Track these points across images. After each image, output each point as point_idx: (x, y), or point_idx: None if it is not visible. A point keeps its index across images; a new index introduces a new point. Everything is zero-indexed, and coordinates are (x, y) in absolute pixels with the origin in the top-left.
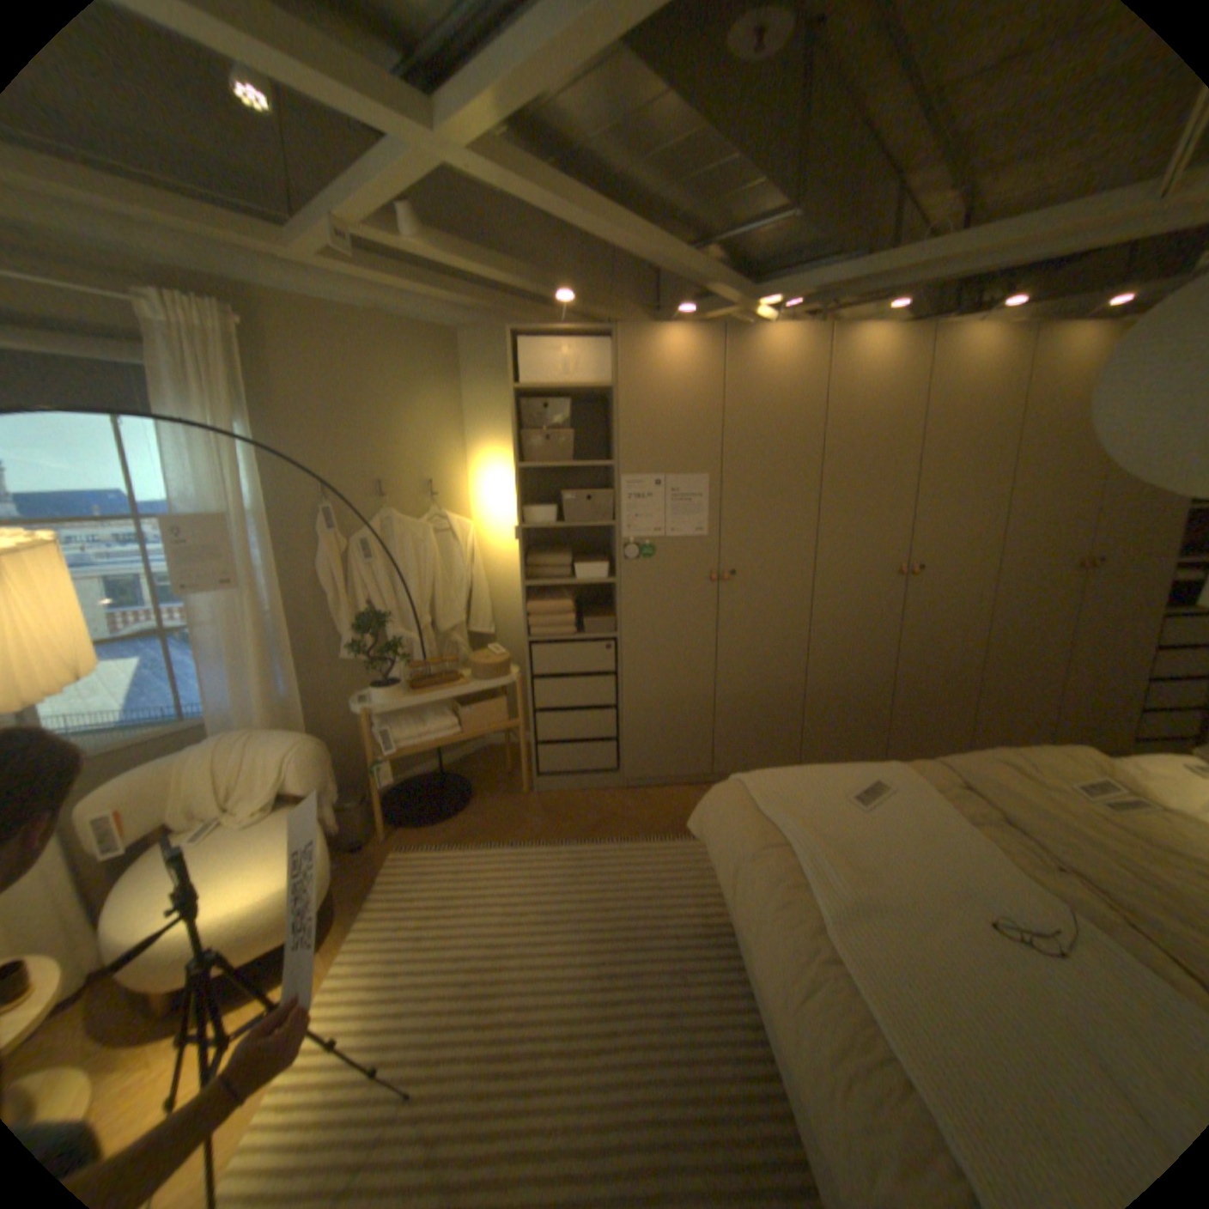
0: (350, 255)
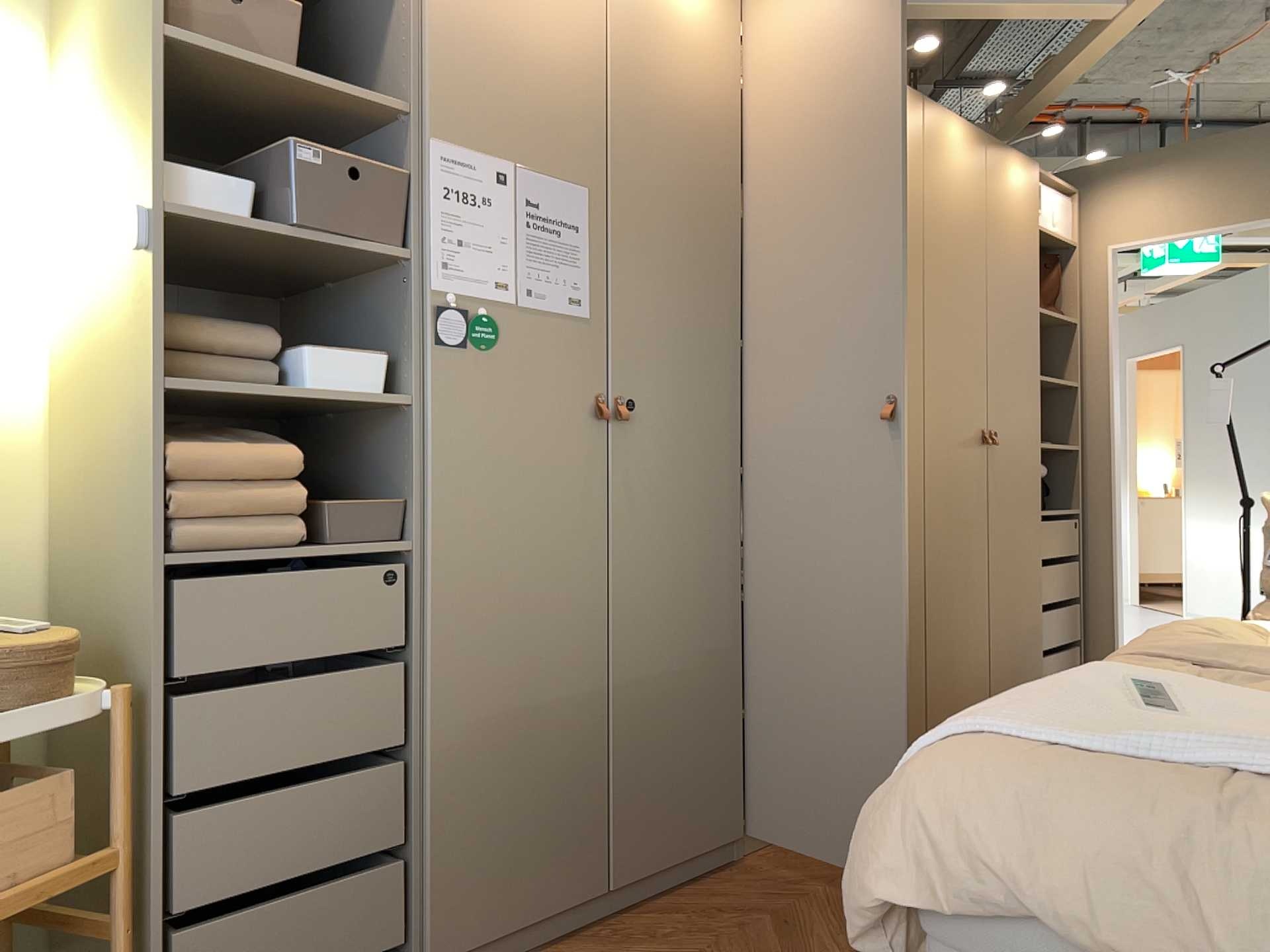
0: None
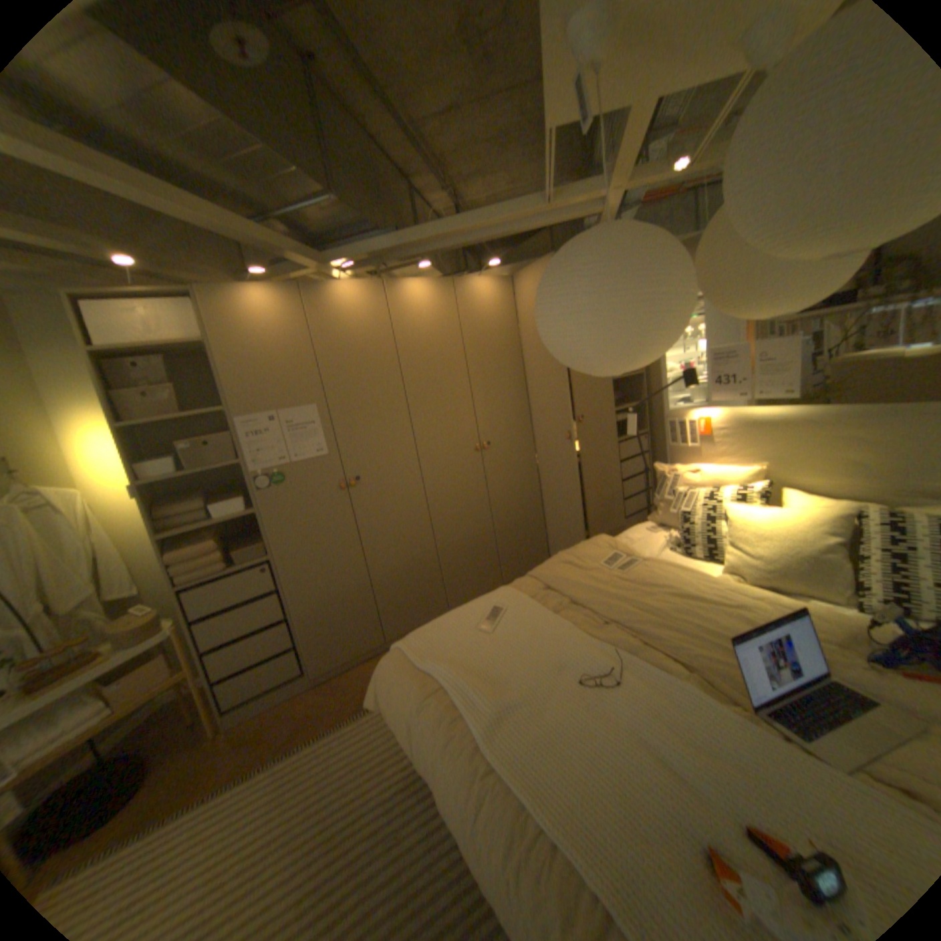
0: None
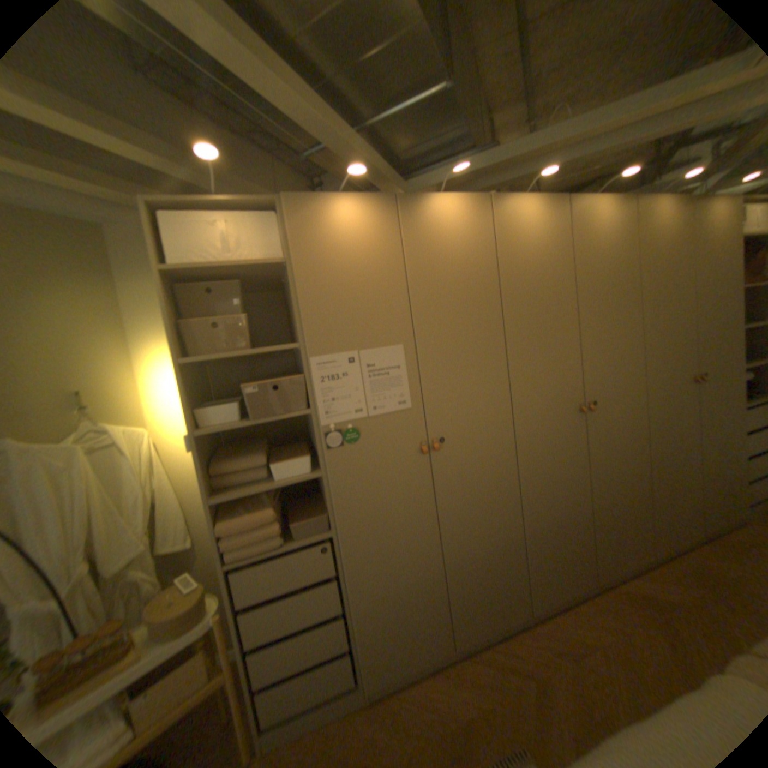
0: None
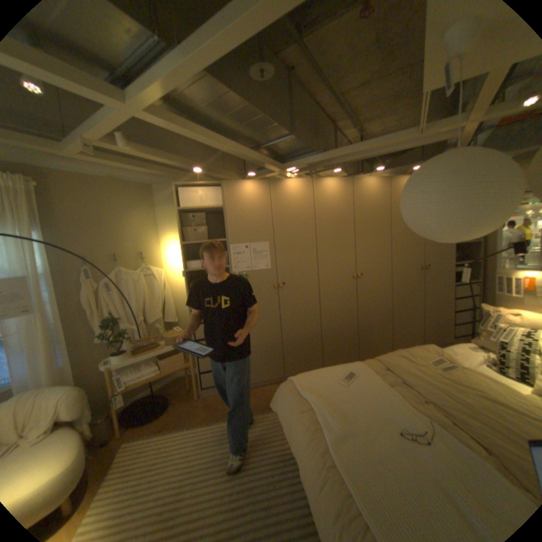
0: (93, 154)
